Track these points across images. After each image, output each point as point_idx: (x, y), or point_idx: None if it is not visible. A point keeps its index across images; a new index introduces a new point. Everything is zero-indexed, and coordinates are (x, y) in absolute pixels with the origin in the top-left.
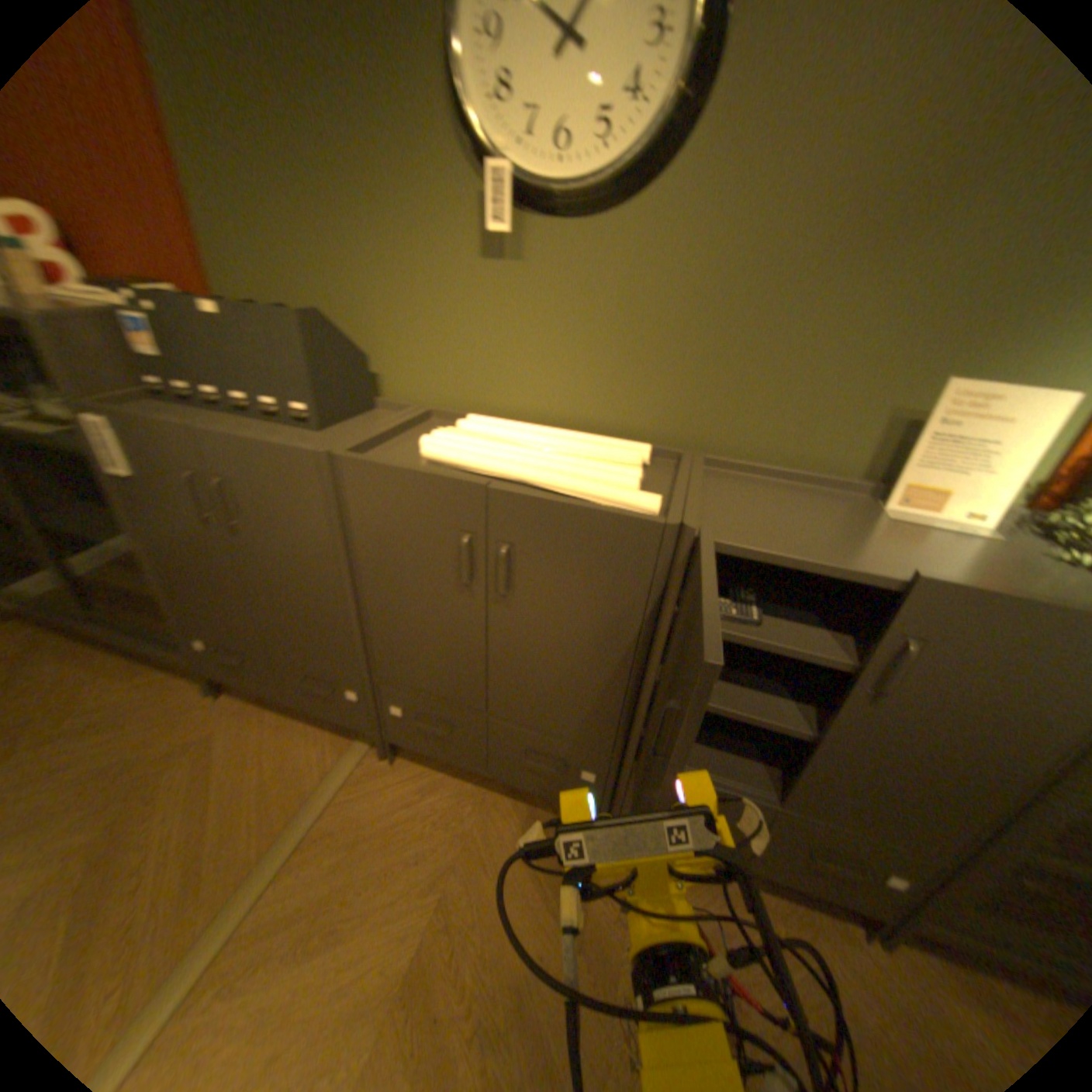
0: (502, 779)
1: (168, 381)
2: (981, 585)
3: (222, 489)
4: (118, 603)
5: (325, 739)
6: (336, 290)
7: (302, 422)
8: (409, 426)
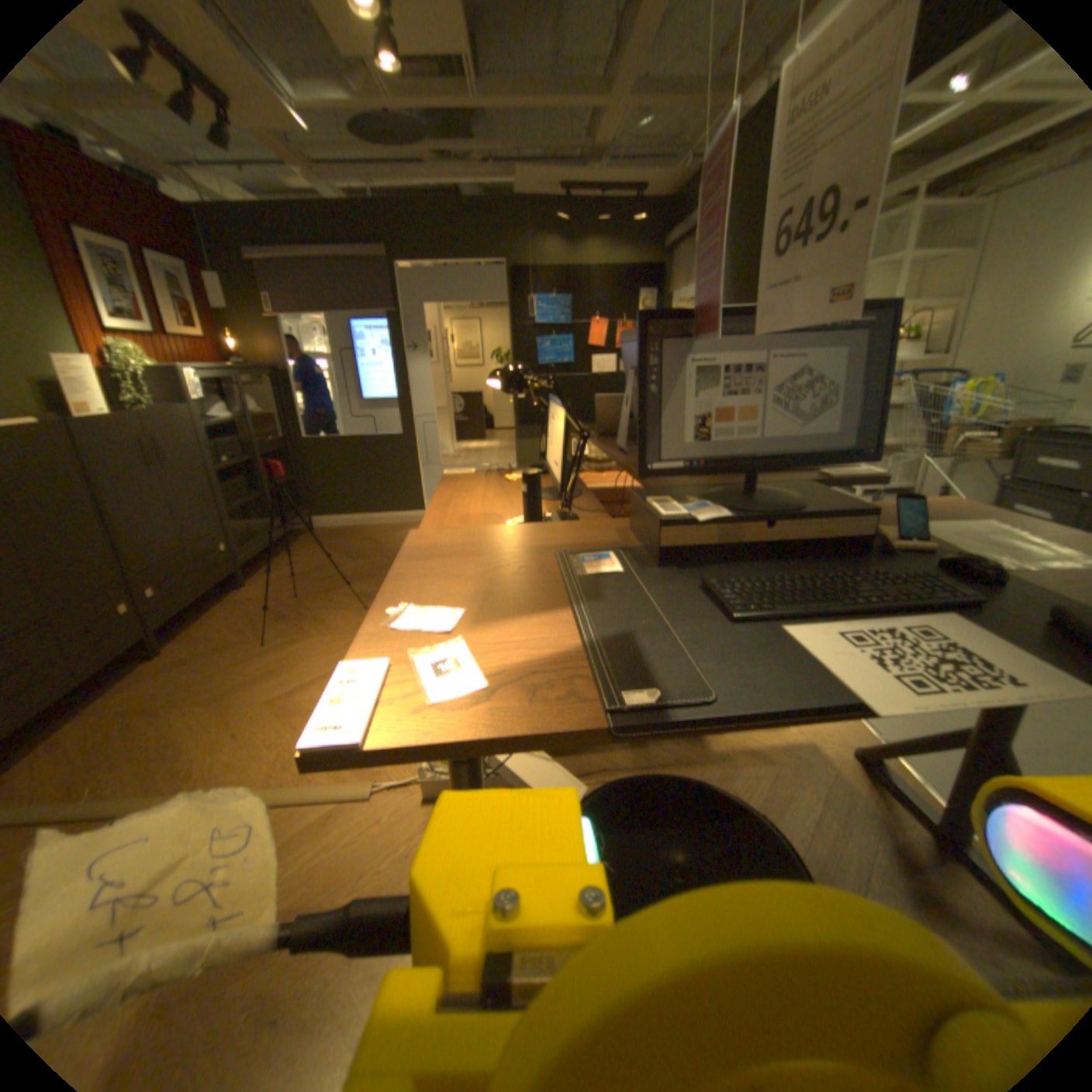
0: (89, 667)
1: None
2: (148, 406)
3: None
4: None
5: None
6: None
7: None
8: None
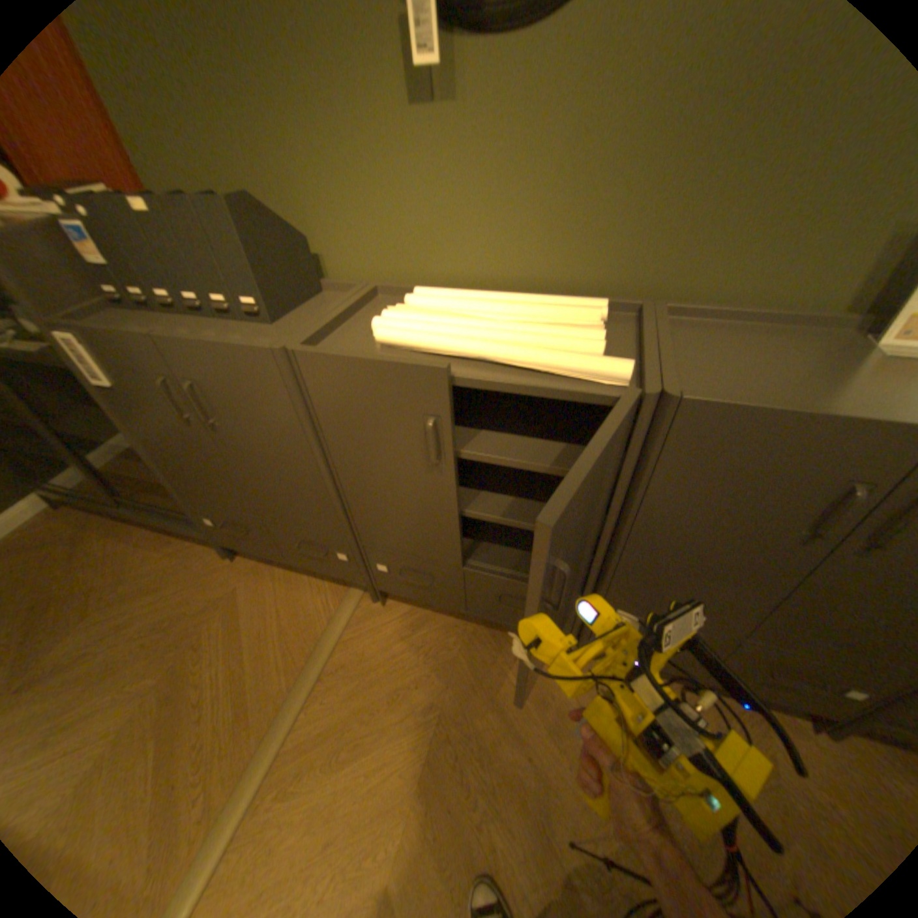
0: (481, 617)
1: (123, 290)
2: None
3: (194, 393)
4: (138, 490)
5: (327, 589)
6: (263, 168)
7: (255, 317)
8: (357, 308)
